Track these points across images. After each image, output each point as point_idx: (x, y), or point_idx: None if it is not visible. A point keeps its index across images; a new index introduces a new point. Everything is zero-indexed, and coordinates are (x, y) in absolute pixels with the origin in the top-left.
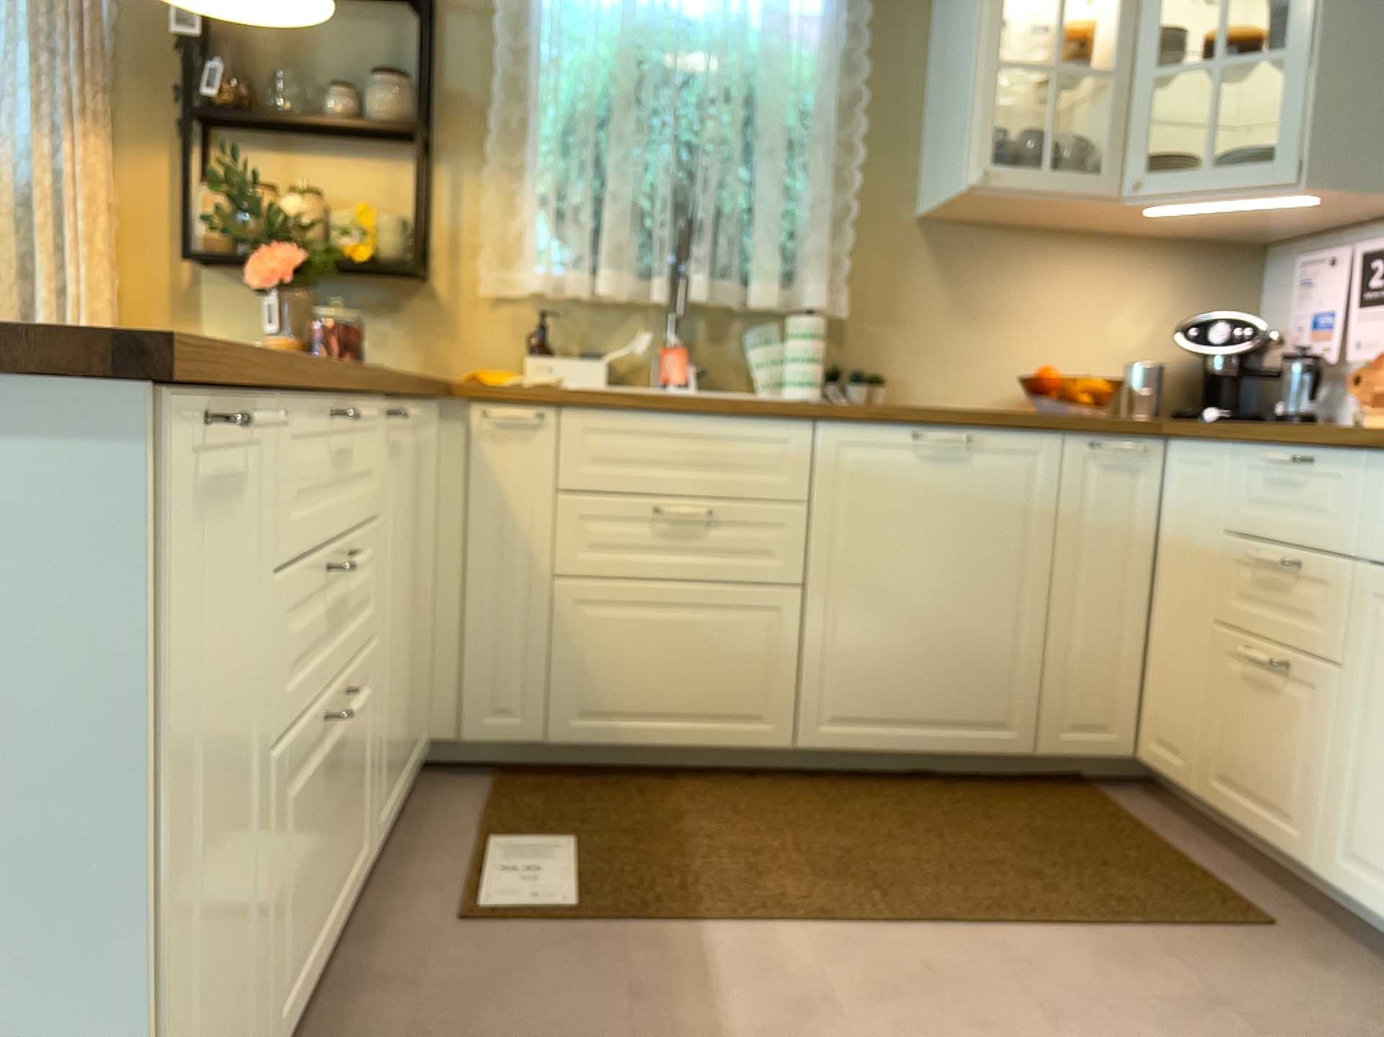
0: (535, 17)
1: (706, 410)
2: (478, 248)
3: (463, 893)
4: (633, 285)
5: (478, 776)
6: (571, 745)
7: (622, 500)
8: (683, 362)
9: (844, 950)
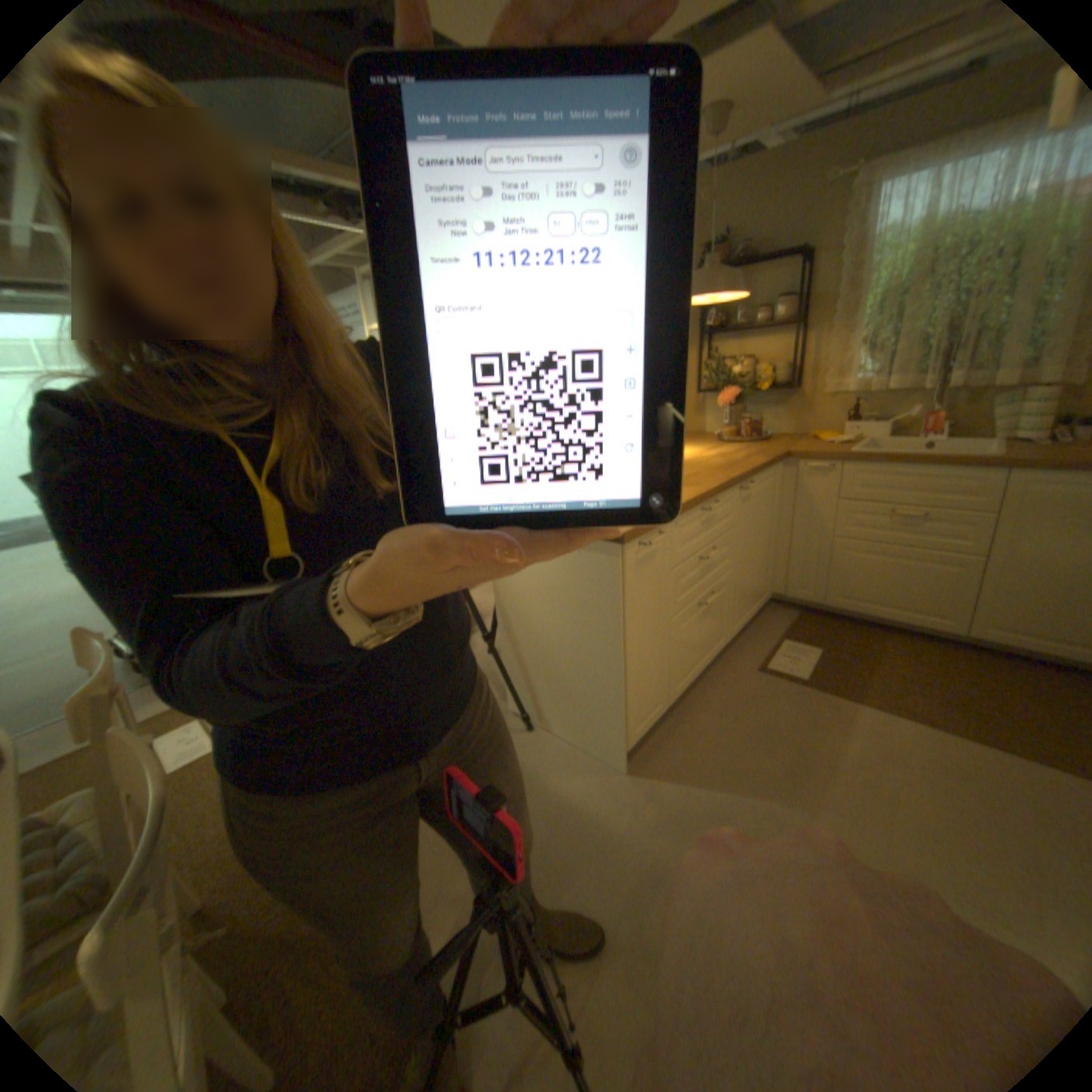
0: (870, 239)
1: (932, 462)
2: (827, 368)
3: (767, 659)
4: (915, 379)
5: (795, 609)
6: (838, 607)
7: (875, 504)
8: (946, 417)
9: (936, 740)
